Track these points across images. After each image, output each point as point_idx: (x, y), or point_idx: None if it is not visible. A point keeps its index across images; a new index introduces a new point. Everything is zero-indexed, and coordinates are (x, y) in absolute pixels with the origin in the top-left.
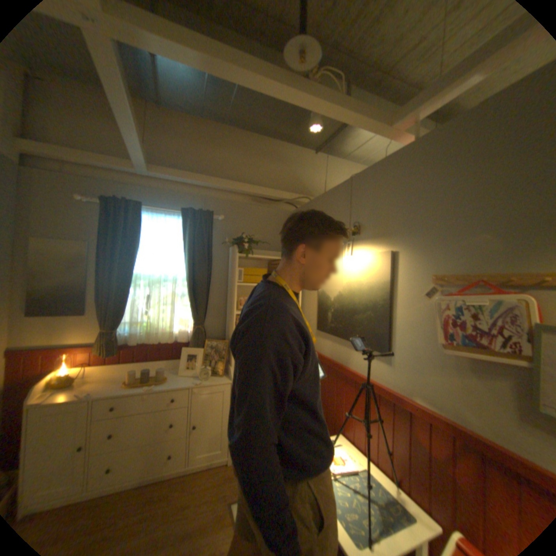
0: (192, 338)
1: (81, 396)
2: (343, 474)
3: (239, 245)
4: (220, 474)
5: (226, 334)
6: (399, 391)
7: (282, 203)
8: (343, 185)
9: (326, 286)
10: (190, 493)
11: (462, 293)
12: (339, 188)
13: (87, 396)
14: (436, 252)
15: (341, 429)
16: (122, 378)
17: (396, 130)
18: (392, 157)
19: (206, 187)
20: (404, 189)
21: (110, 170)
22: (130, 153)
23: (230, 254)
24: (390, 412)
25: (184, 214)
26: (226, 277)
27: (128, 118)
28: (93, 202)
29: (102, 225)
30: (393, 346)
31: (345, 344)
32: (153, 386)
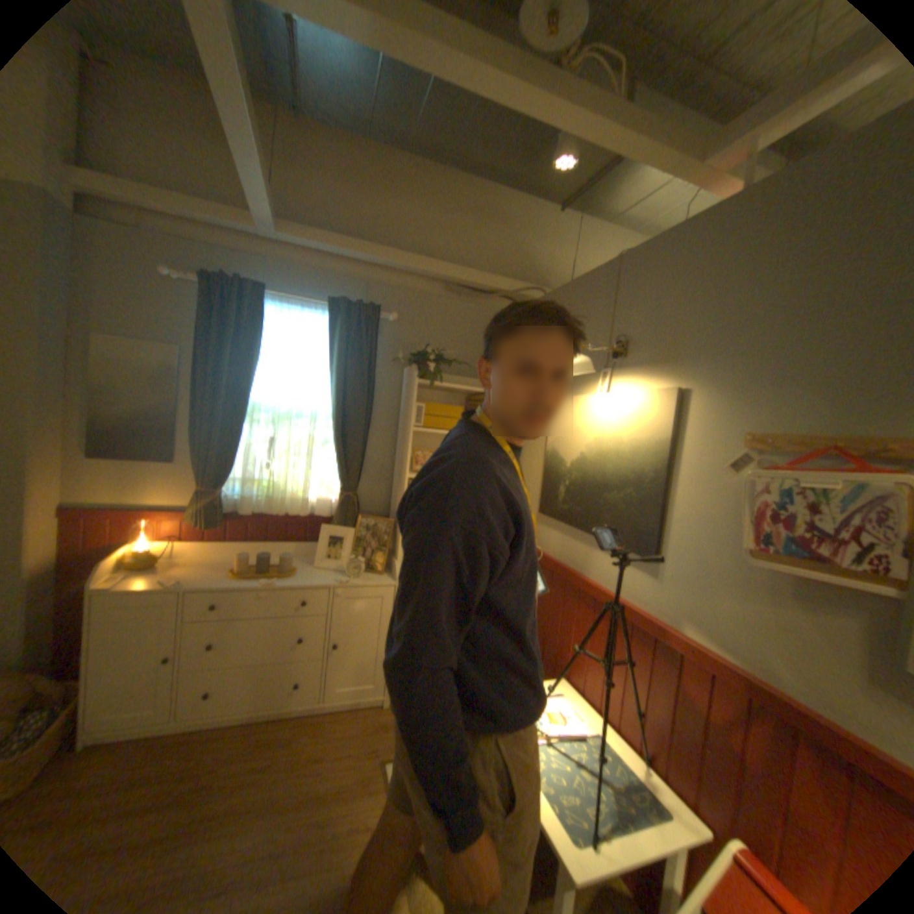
0: (338, 511)
1: (168, 585)
2: (562, 737)
3: (420, 365)
4: (371, 718)
5: (391, 509)
6: (667, 619)
7: (495, 297)
8: (604, 269)
9: (561, 441)
10: (326, 740)
11: (797, 466)
12: (597, 273)
13: (177, 586)
14: (759, 393)
15: (565, 670)
16: (229, 563)
17: (711, 170)
18: (697, 220)
19: (370, 264)
20: (714, 279)
21: (214, 227)
22: (248, 198)
23: (405, 380)
24: (648, 652)
25: (333, 308)
26: (396, 417)
27: (246, 135)
28: (187, 280)
29: (201, 319)
30: (664, 547)
31: (584, 538)
32: (276, 579)
